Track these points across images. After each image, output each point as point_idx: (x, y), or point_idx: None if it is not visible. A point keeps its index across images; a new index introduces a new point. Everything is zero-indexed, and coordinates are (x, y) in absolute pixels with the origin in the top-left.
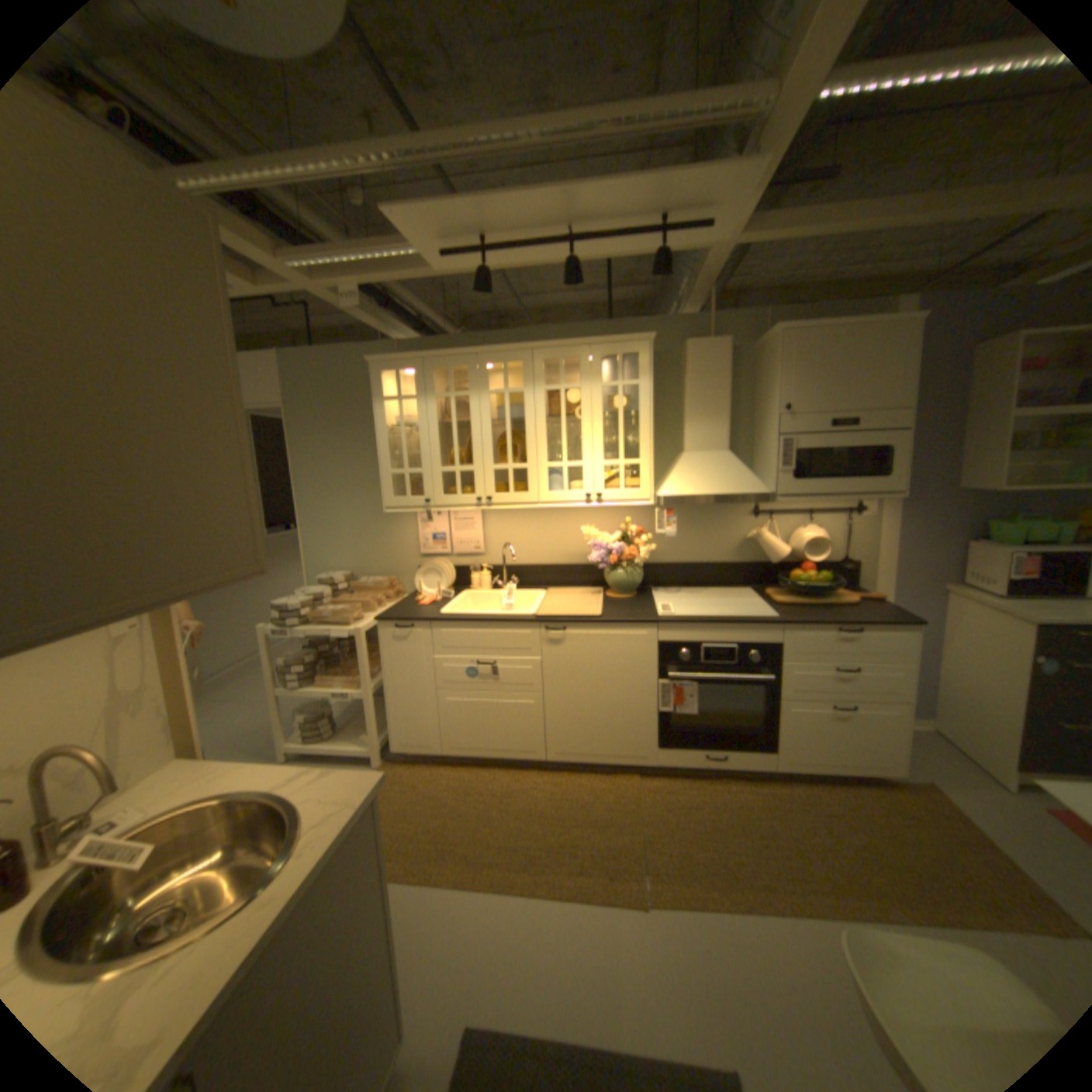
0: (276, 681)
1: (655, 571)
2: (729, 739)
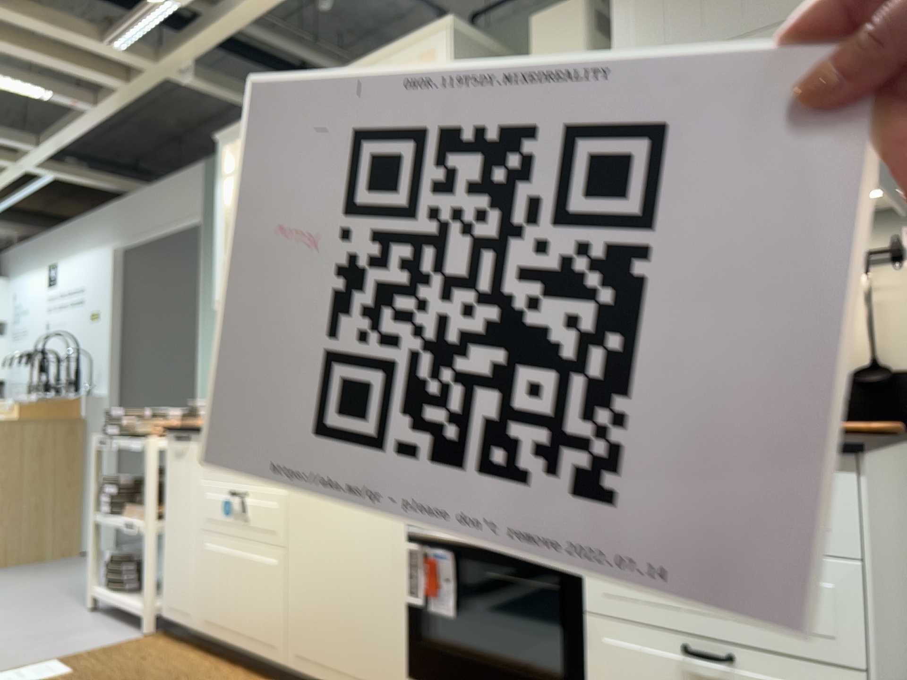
0: (99, 503)
1: None
2: None
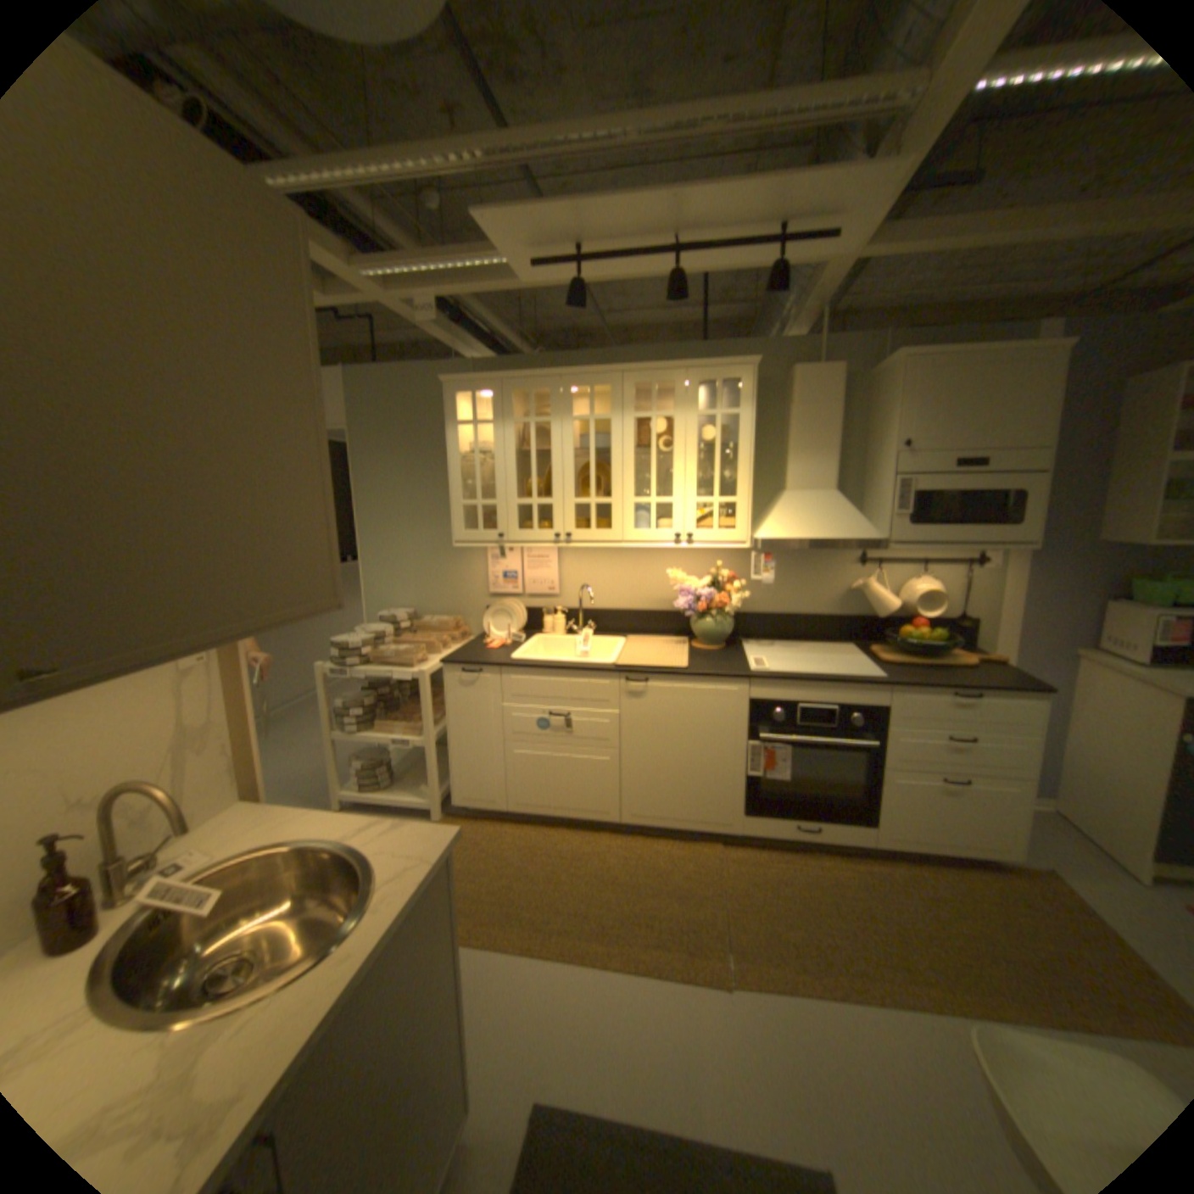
0: (333, 724)
1: (747, 622)
2: (824, 810)
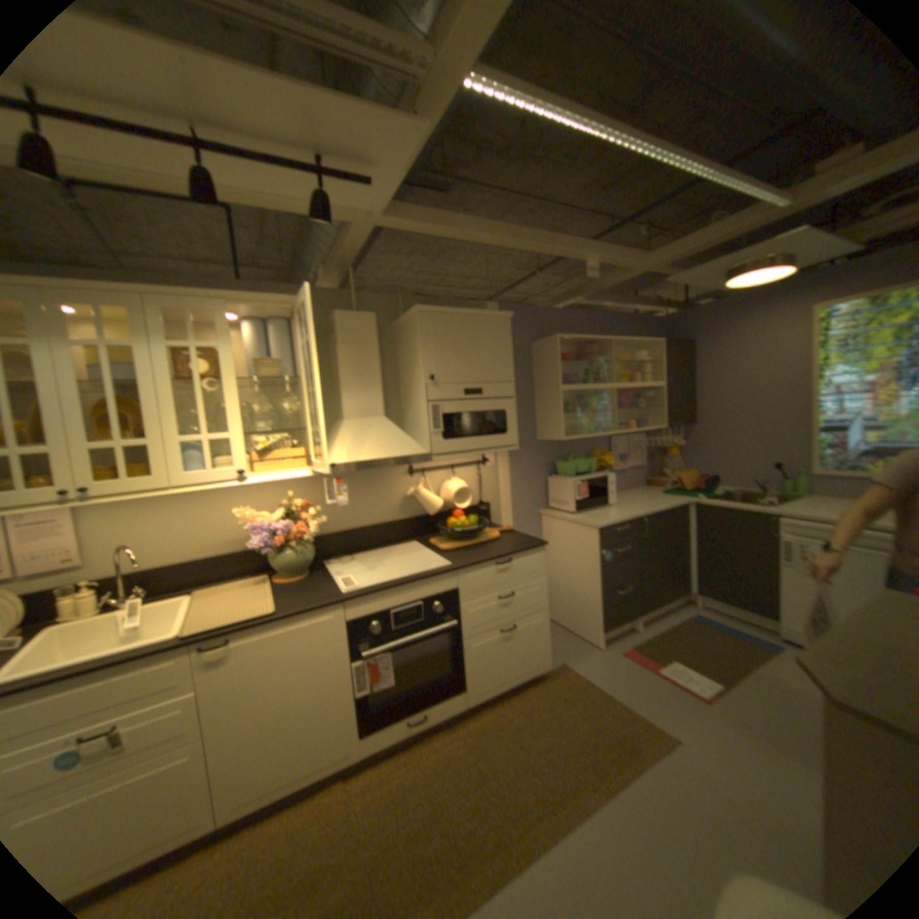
0: None
1: (324, 542)
2: (424, 695)
